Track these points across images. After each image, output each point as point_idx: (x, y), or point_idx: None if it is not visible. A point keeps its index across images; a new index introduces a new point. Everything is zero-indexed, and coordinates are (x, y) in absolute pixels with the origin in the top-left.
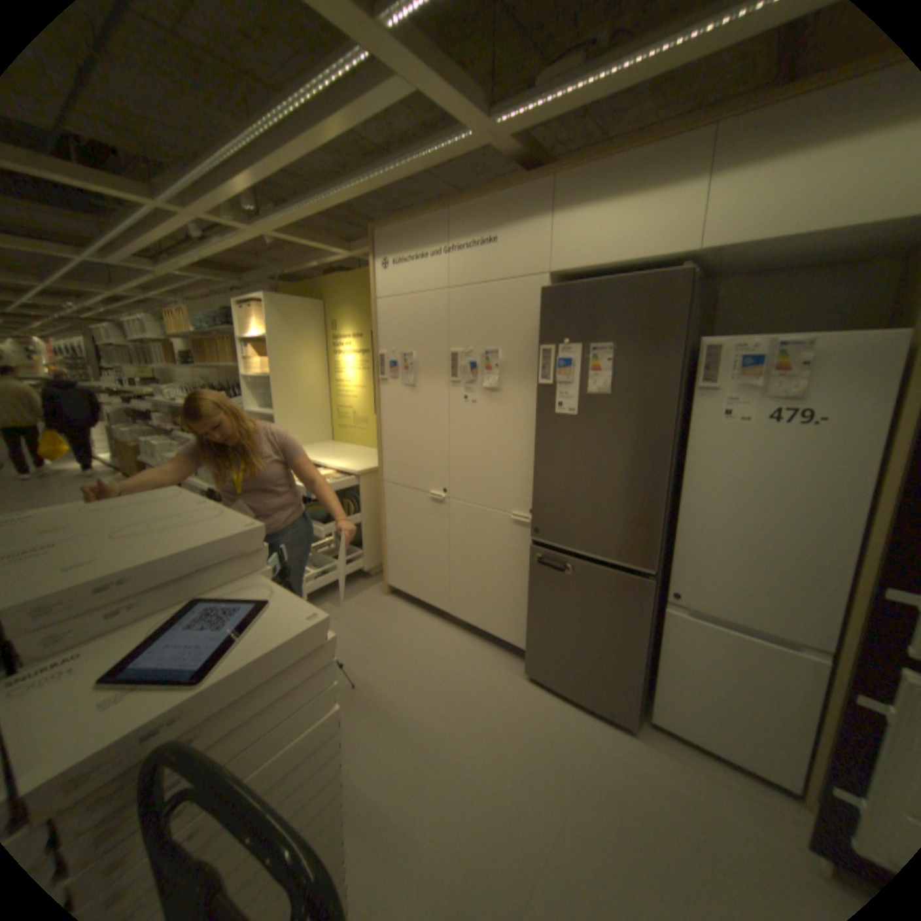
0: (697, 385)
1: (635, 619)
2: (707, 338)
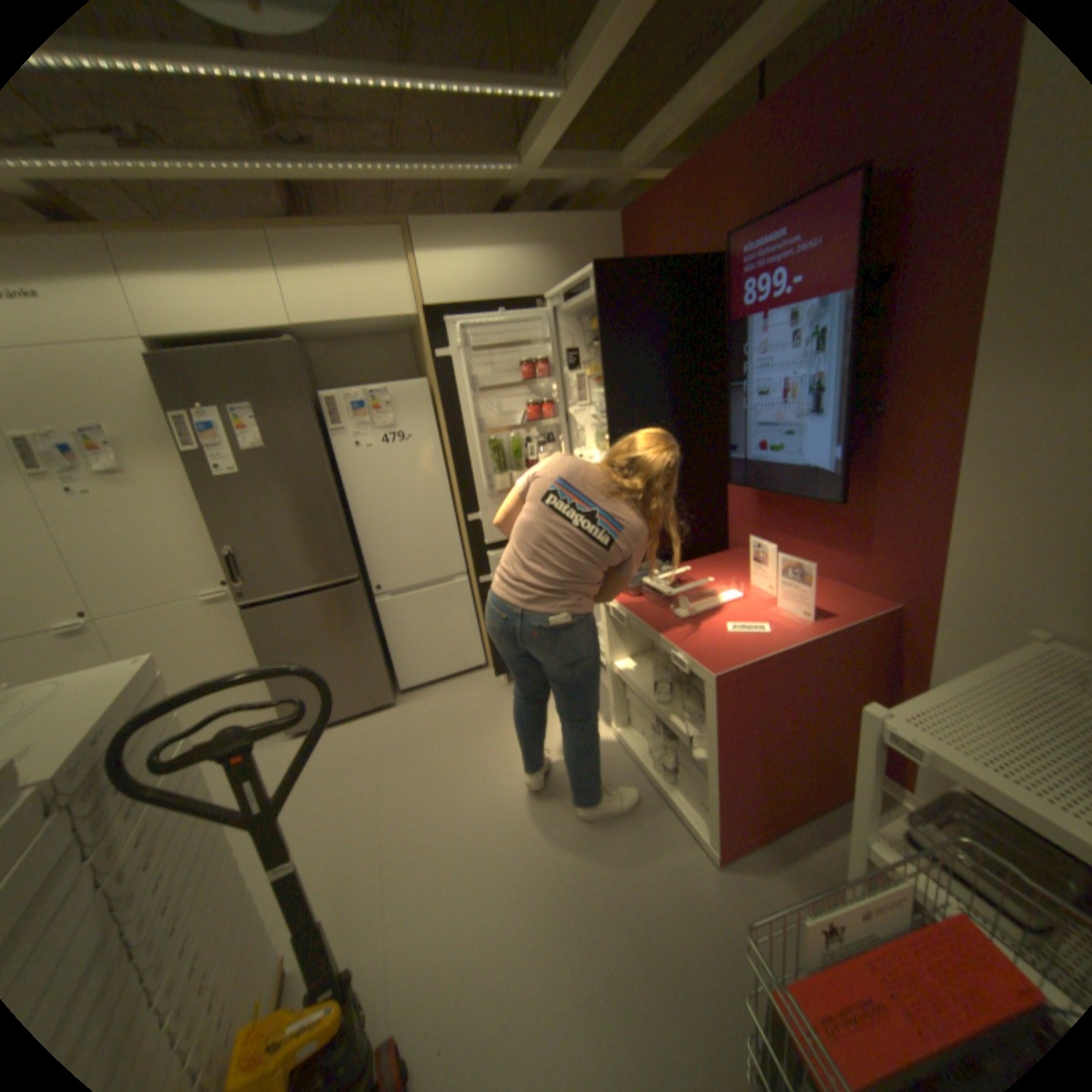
0: (328, 429)
1: (358, 619)
2: (322, 393)
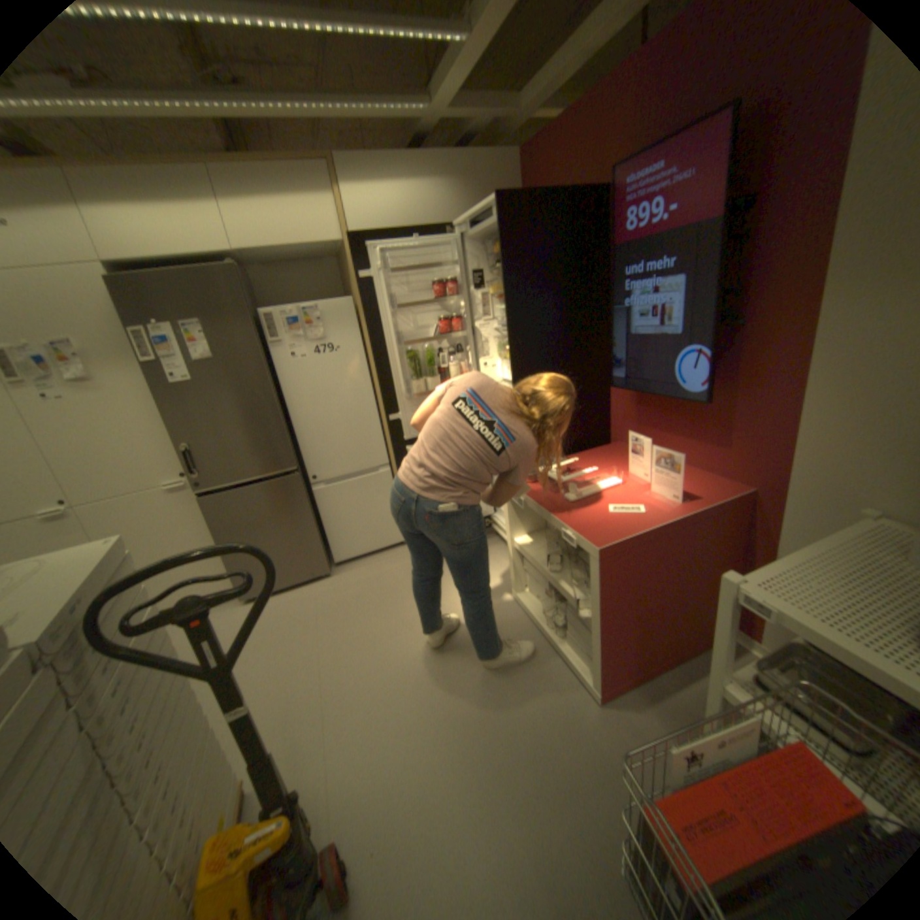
0: (268, 342)
1: (298, 504)
2: (261, 310)
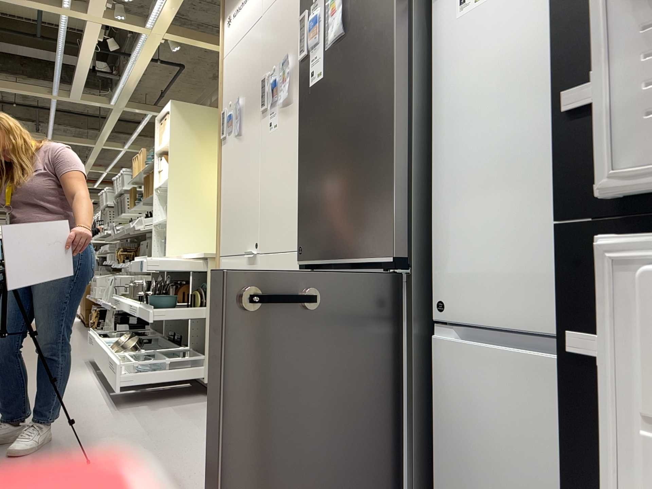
0: None
1: (382, 350)
2: None
